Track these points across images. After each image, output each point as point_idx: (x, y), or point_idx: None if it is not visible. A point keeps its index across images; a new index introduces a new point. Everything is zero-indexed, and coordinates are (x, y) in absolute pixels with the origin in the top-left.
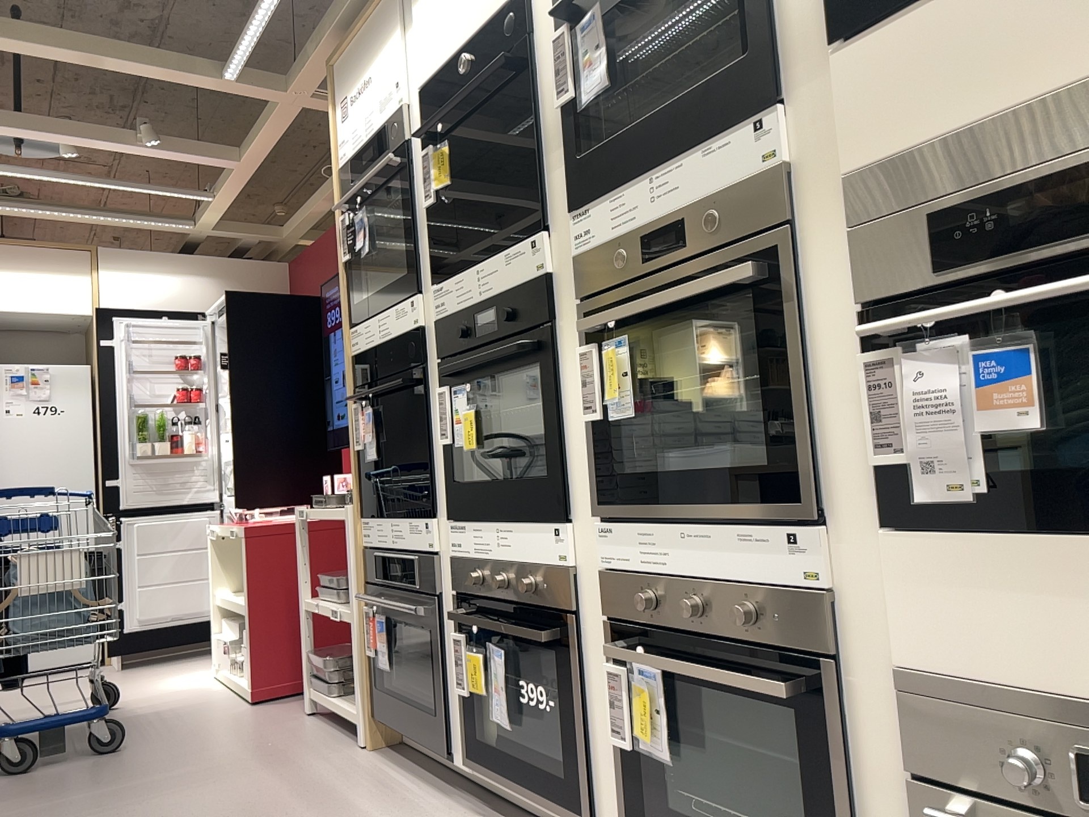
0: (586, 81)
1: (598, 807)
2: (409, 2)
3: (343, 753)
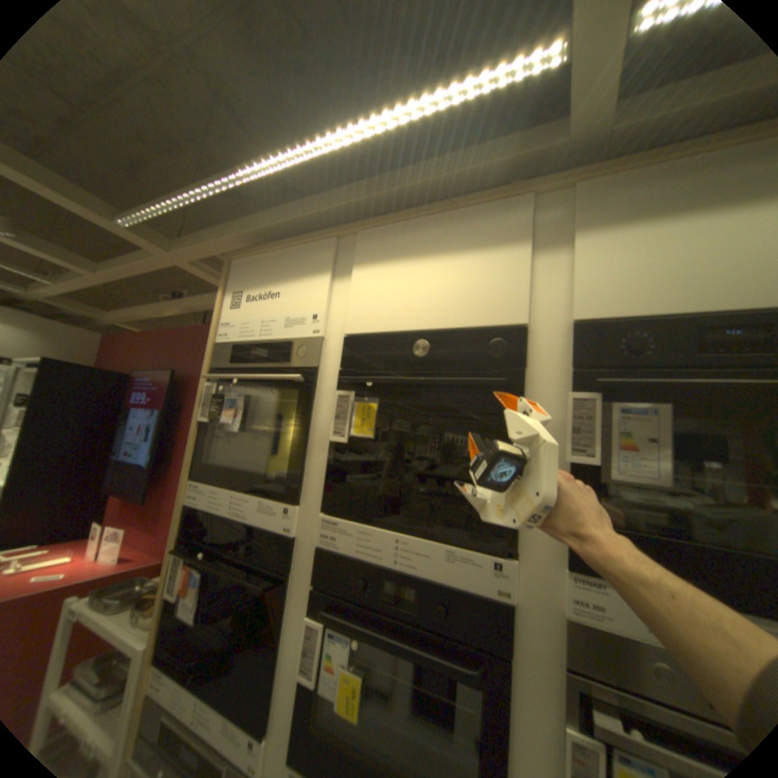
0: (627, 458)
1: None
2: (348, 257)
3: None
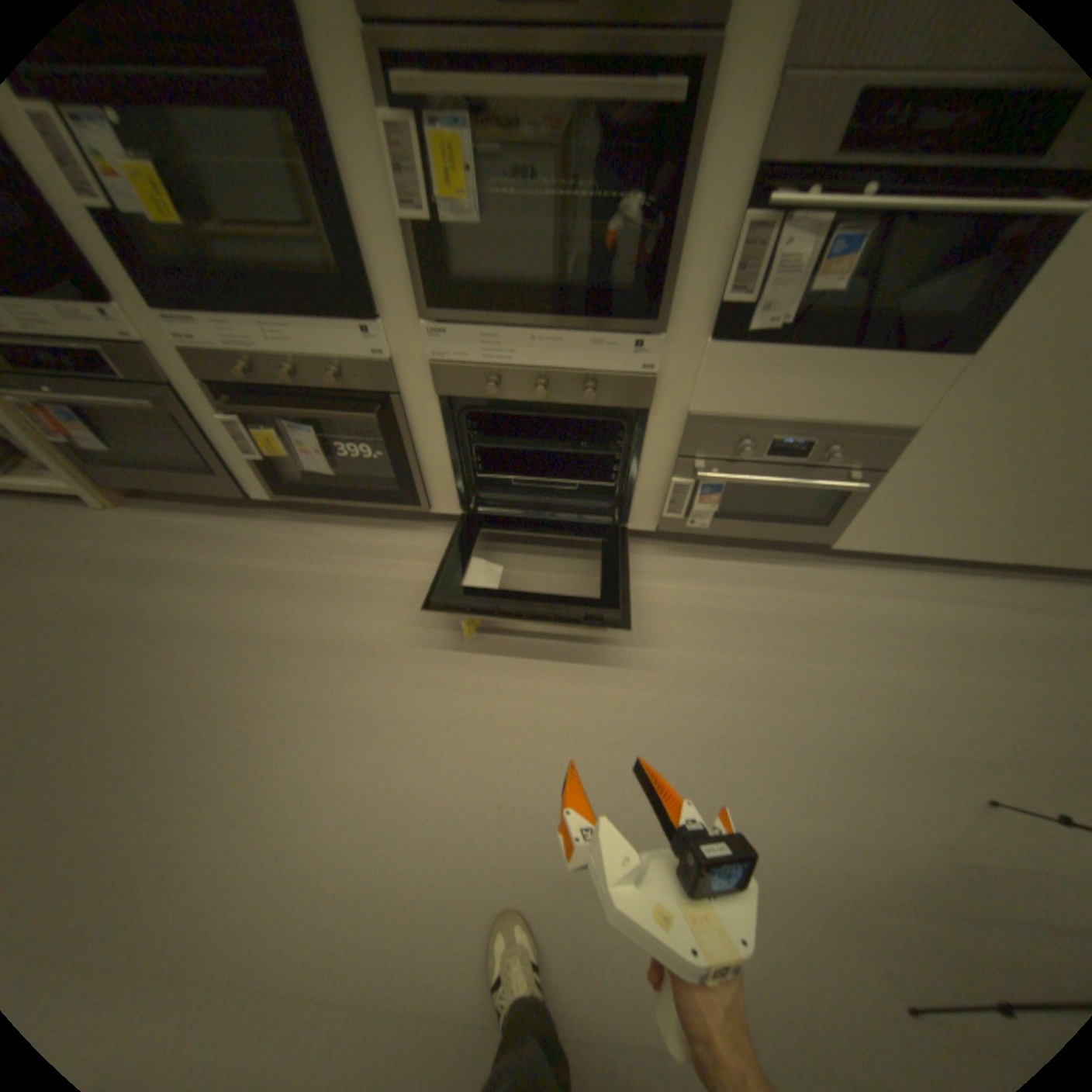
0: None
1: (426, 498)
2: None
3: (90, 524)
